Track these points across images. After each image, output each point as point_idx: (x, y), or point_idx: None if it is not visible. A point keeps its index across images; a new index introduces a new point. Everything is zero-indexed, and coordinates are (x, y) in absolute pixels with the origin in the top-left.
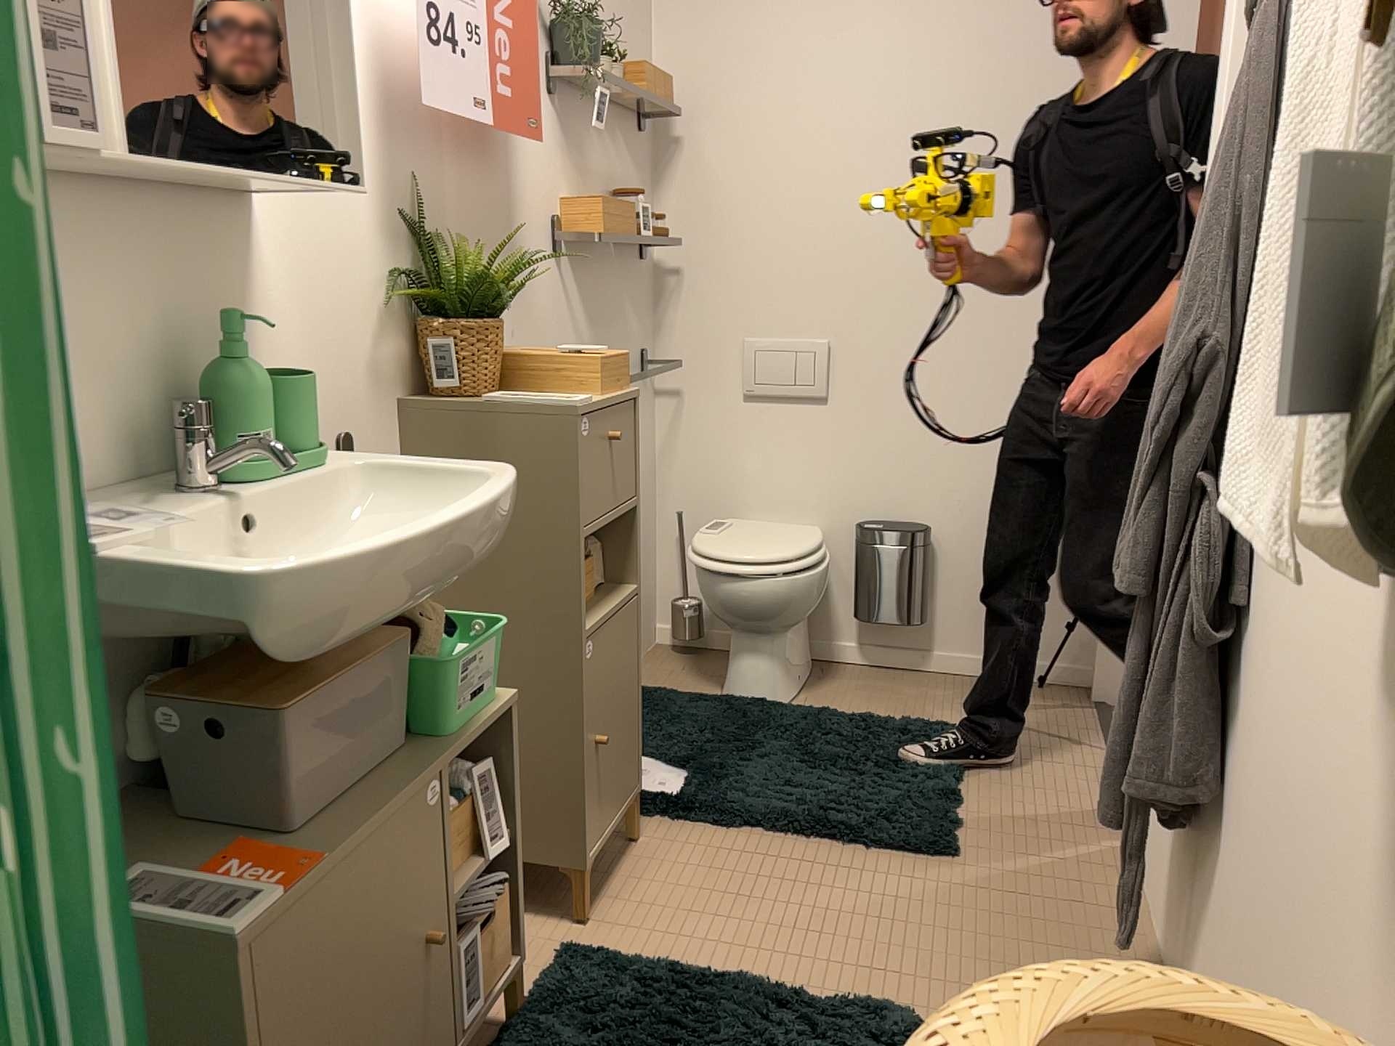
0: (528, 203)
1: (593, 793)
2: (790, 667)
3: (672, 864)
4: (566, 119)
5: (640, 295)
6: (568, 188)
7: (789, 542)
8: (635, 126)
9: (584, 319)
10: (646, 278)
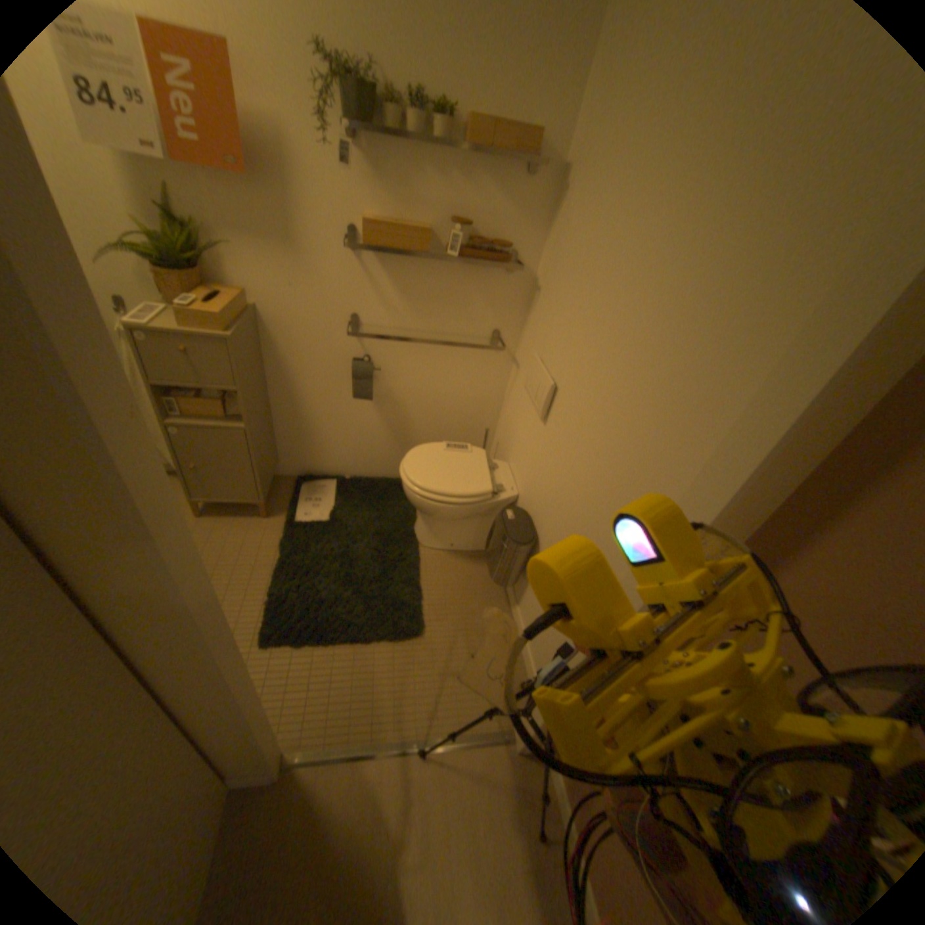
0: (310, 212)
1: (191, 482)
2: (438, 534)
3: (245, 534)
4: (376, 155)
5: (500, 295)
6: (374, 206)
7: (448, 478)
8: (521, 166)
9: (395, 294)
10: (515, 285)
